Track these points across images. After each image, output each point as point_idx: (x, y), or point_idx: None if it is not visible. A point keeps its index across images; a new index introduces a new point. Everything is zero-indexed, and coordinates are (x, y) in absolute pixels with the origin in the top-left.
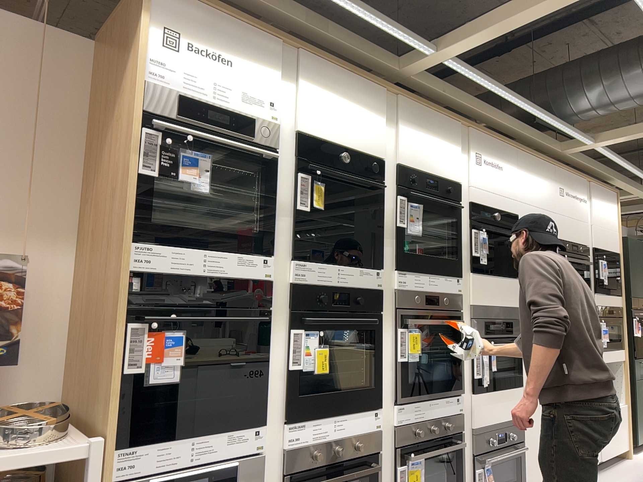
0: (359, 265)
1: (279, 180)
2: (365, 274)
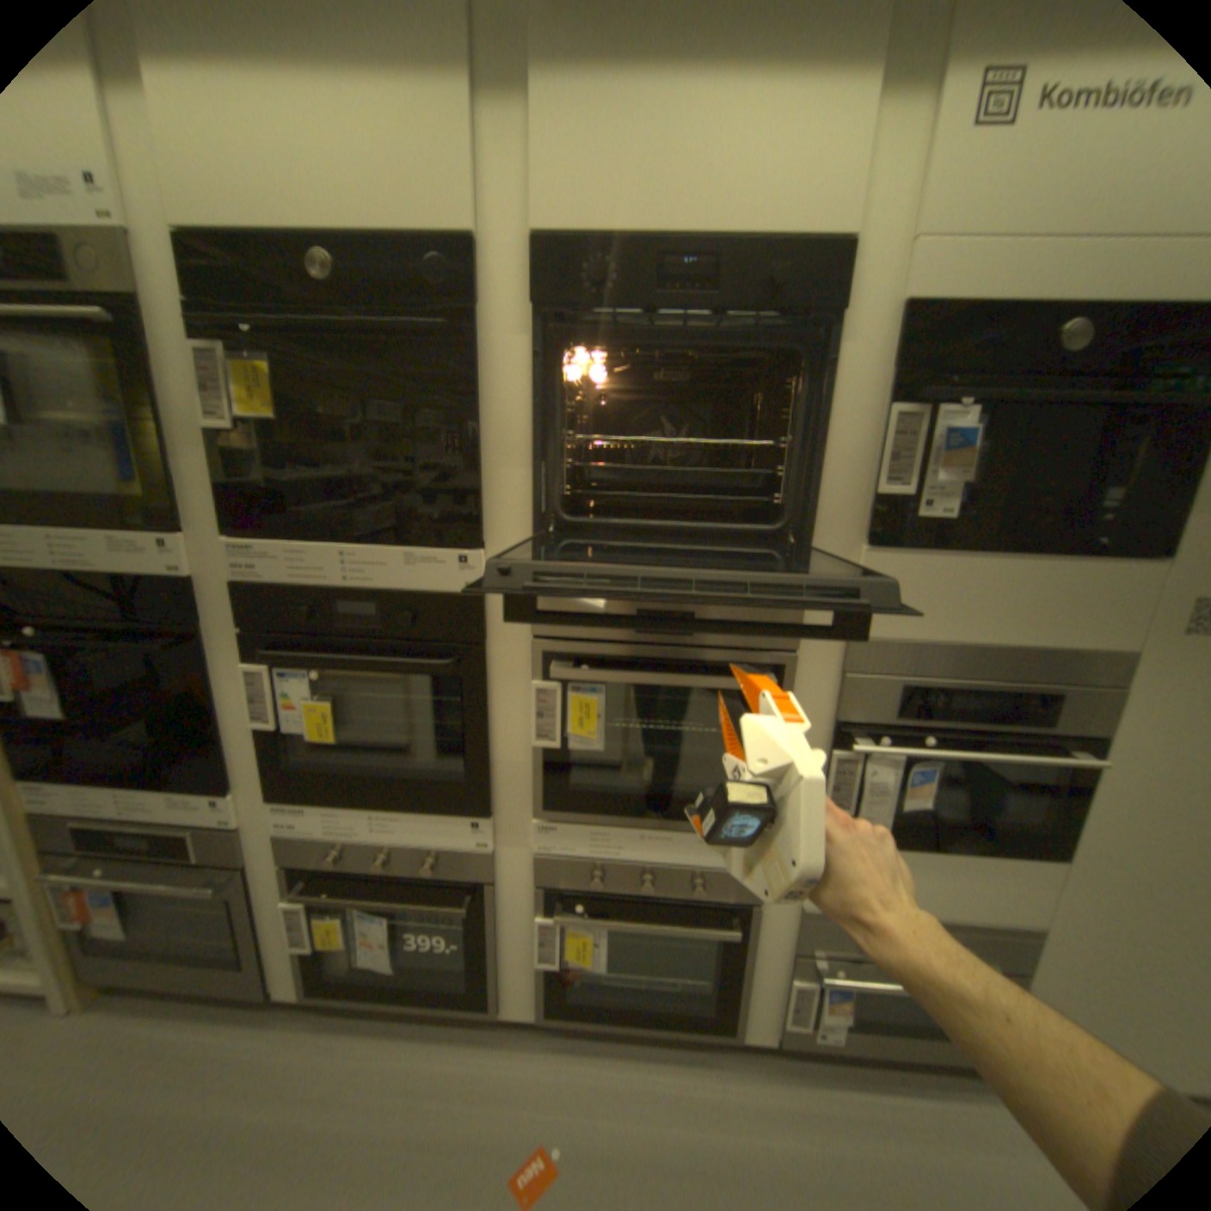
0: (409, 543)
1: (153, 362)
2: (427, 564)
